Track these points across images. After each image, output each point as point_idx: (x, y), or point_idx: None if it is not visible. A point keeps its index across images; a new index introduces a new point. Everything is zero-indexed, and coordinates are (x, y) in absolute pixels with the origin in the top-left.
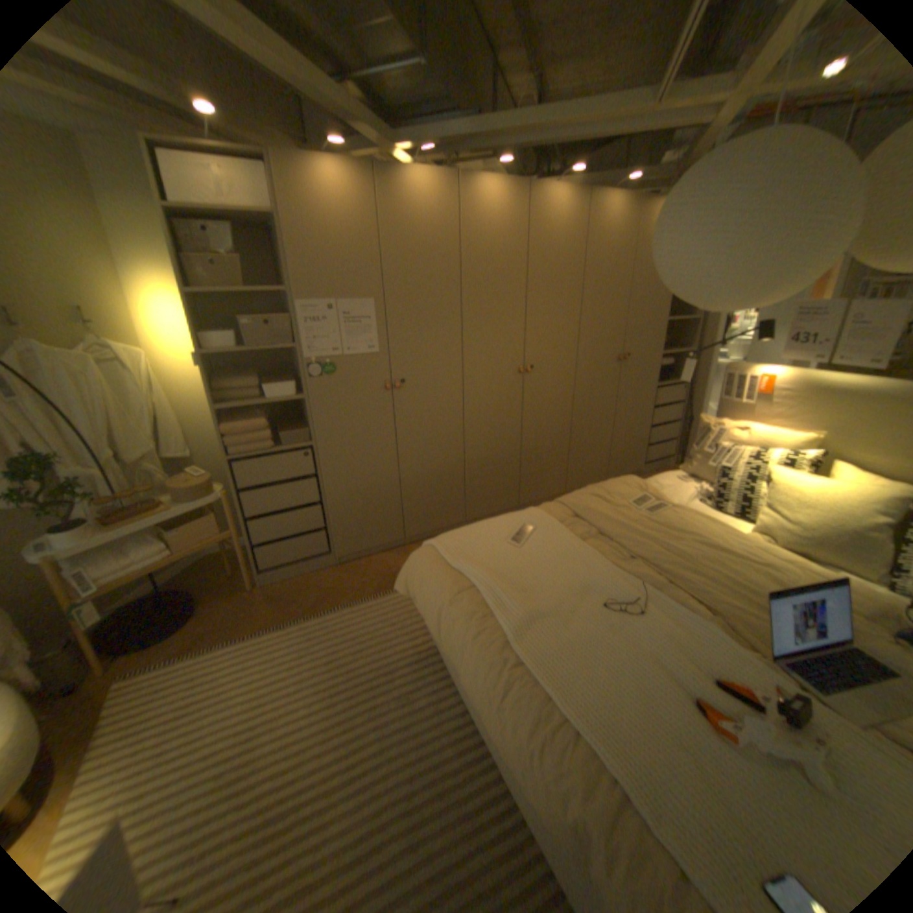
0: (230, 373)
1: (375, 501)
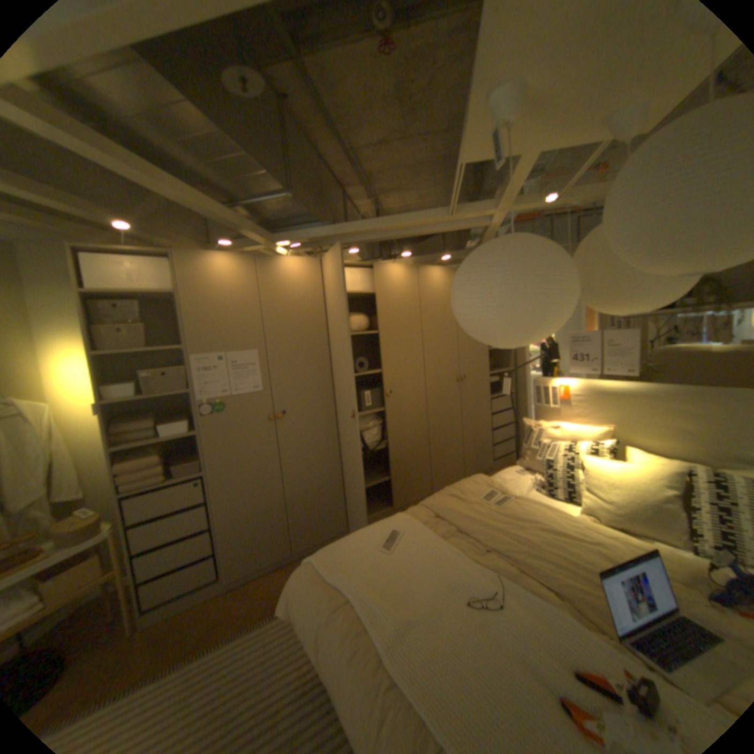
0: (128, 419)
1: (262, 522)
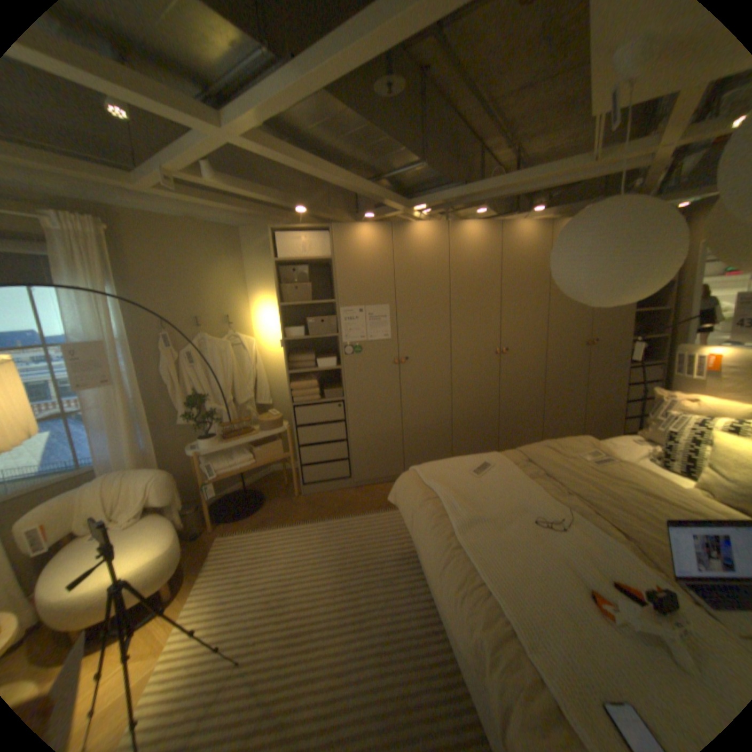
0: (300, 353)
1: (384, 443)
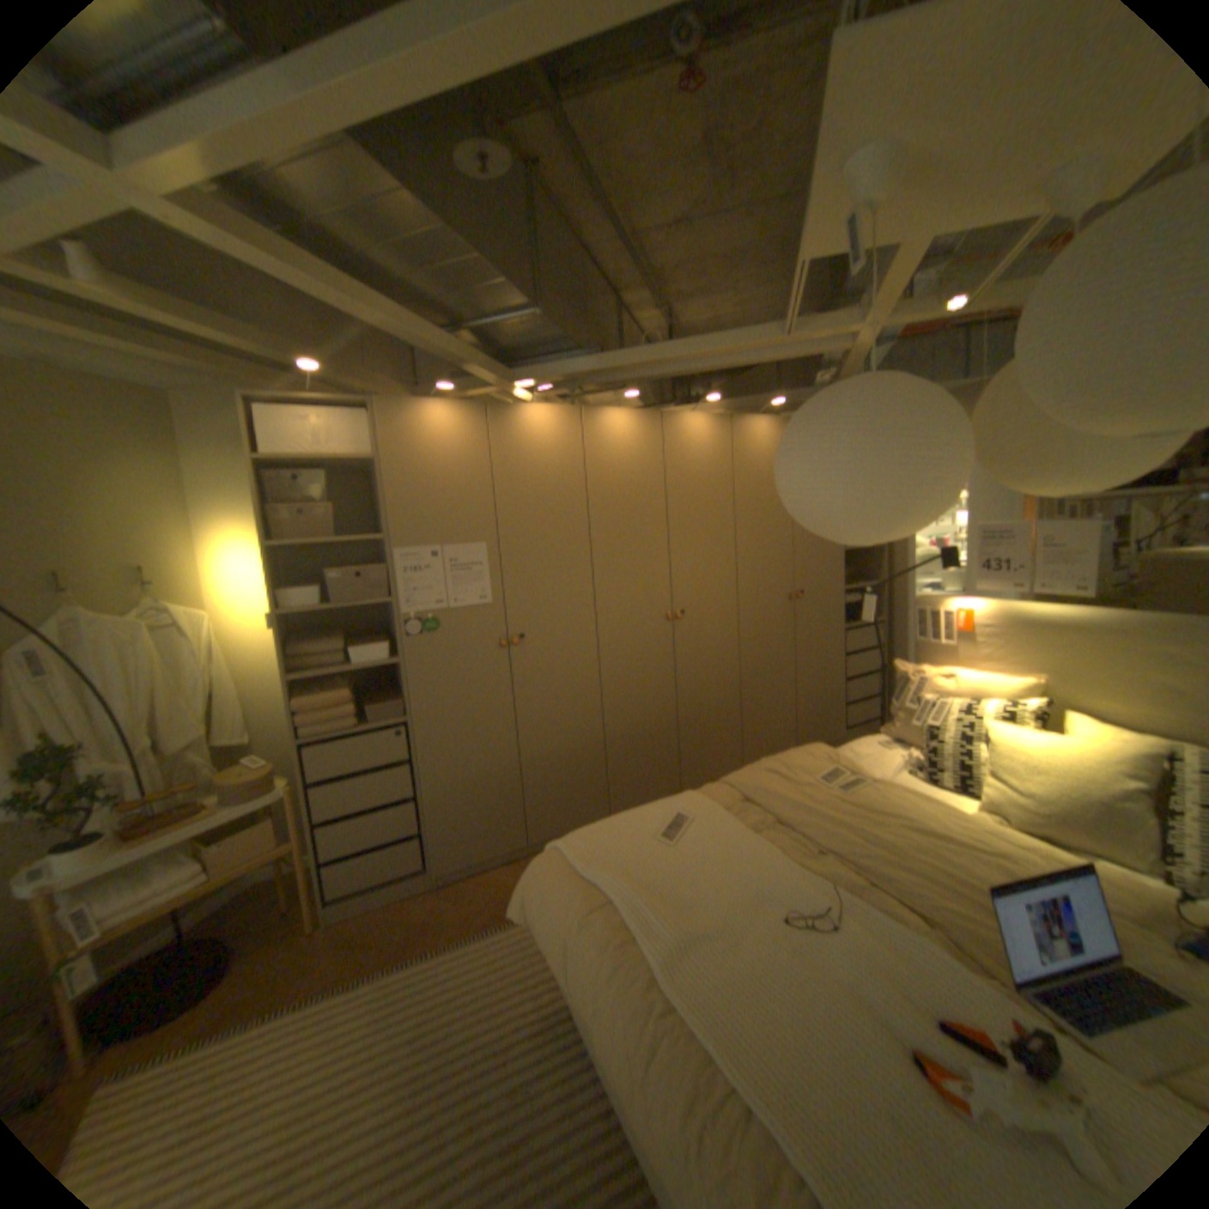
0: (311, 637)
1: (488, 795)
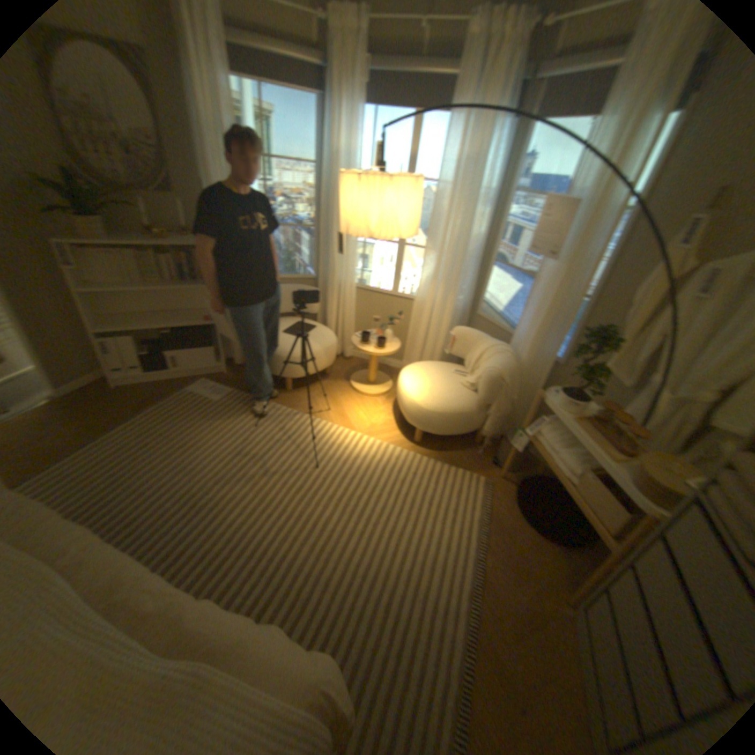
0: None
1: None
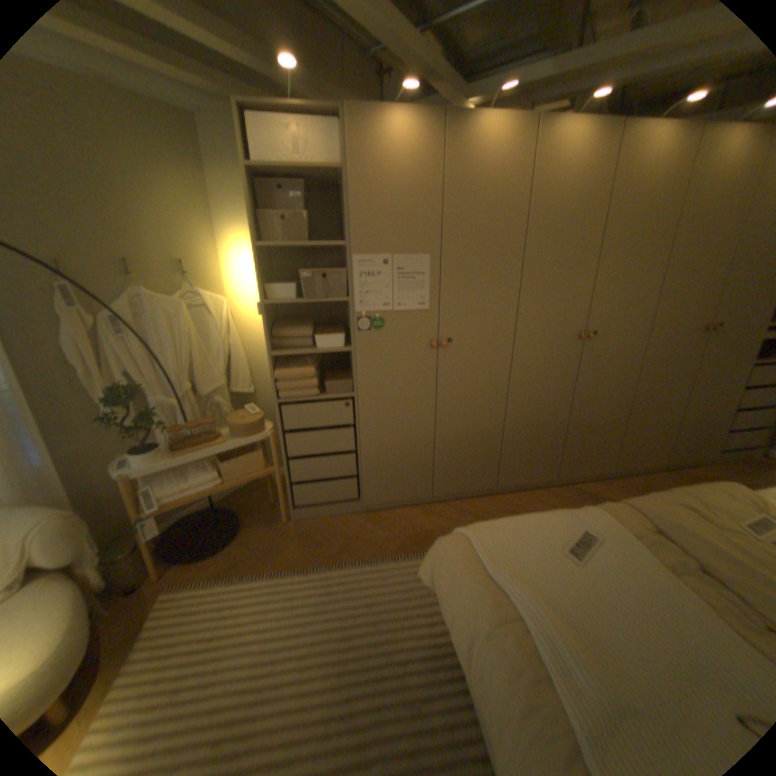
0: (291, 322)
1: (408, 456)
